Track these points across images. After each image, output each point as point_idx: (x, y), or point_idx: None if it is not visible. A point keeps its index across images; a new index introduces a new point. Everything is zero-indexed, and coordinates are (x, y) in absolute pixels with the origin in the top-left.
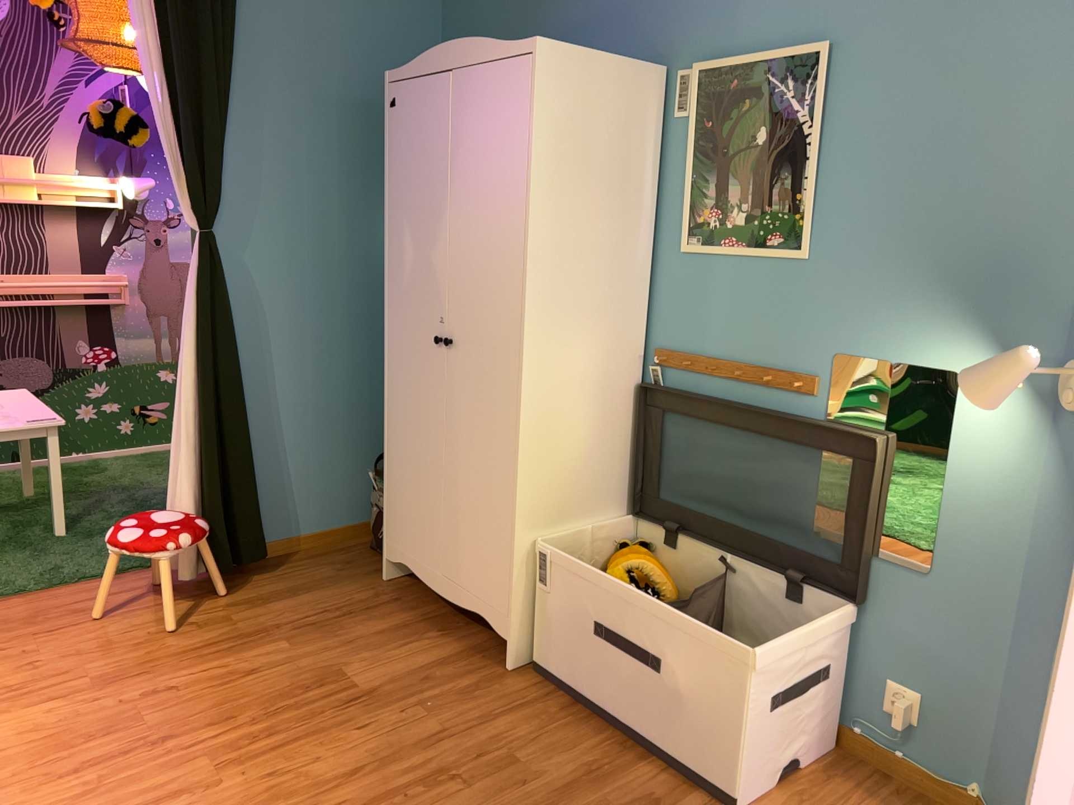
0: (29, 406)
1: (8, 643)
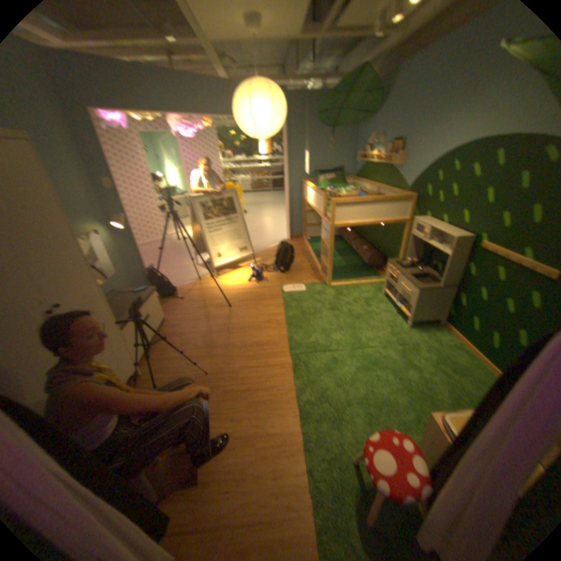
0: None
1: (282, 518)
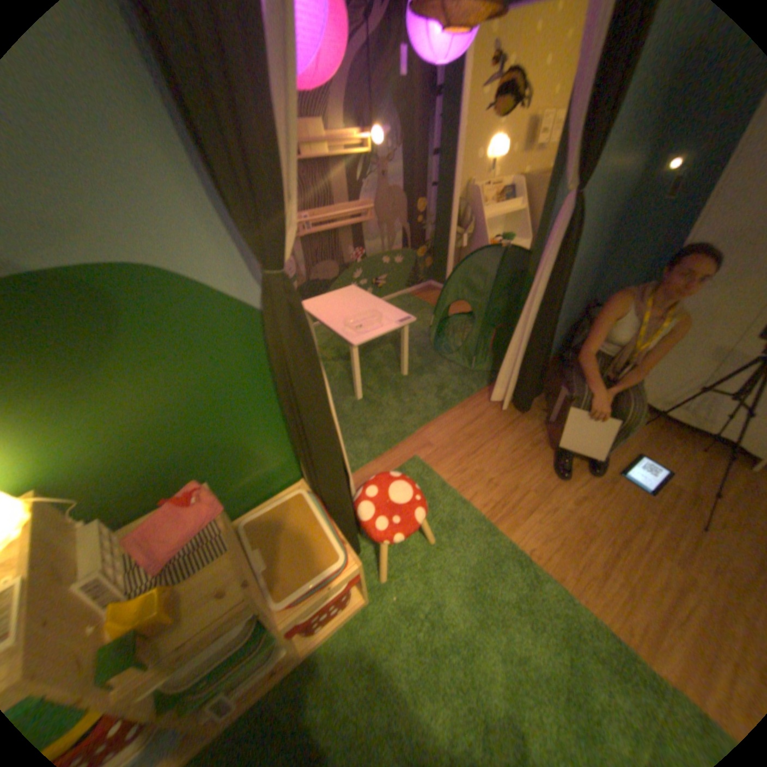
0: (375, 305)
1: (461, 465)
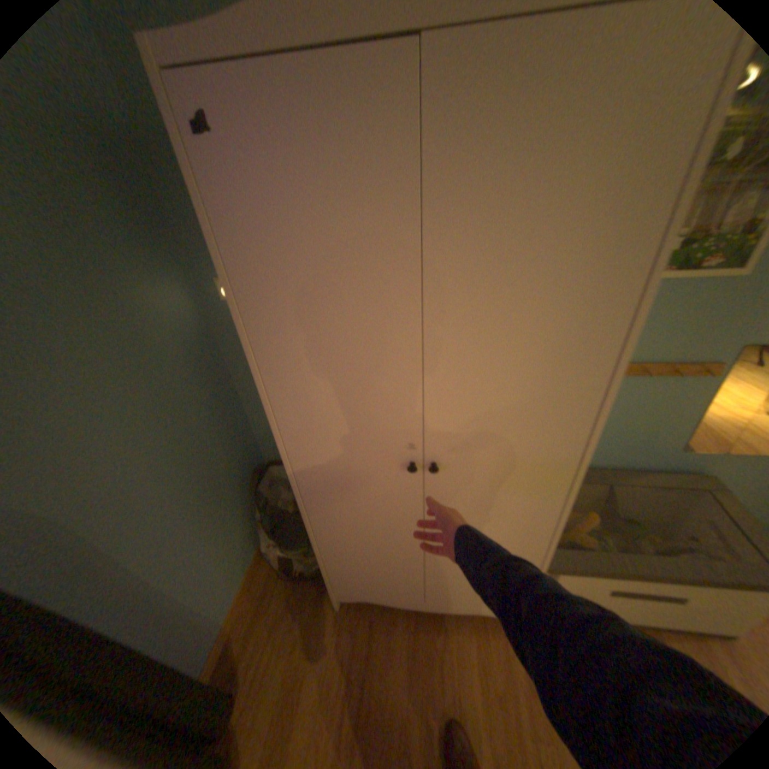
0: None
1: None
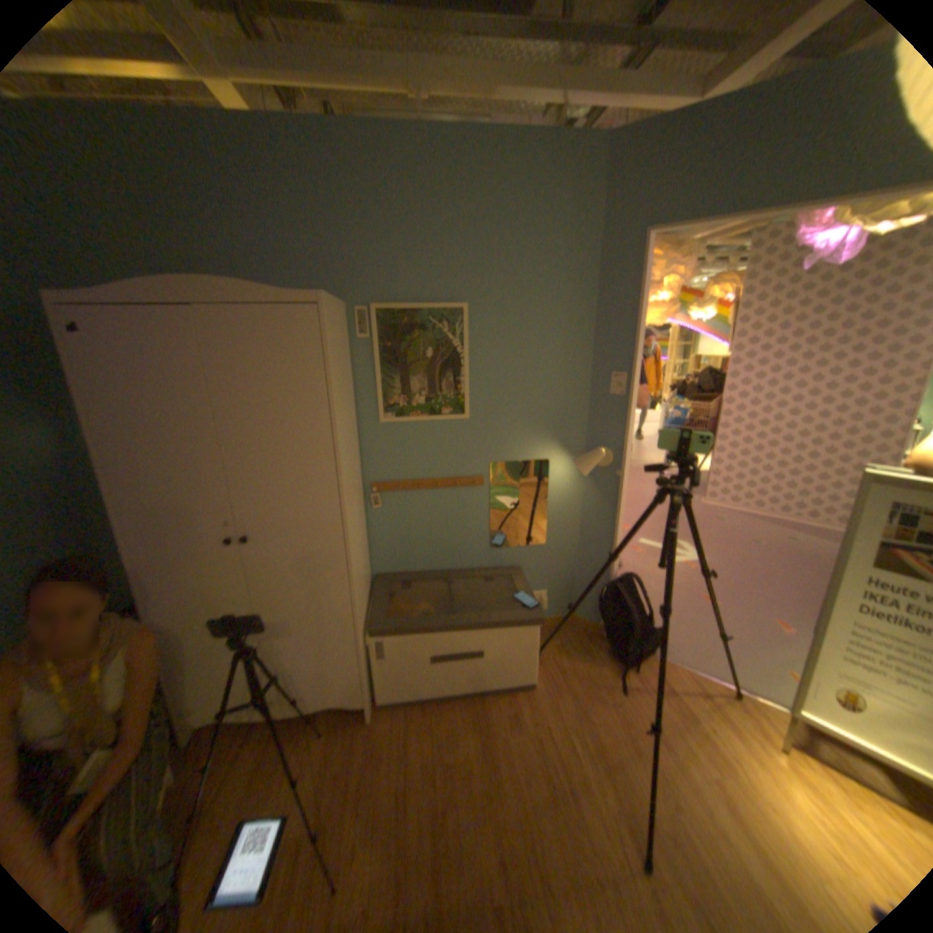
0: None
1: None
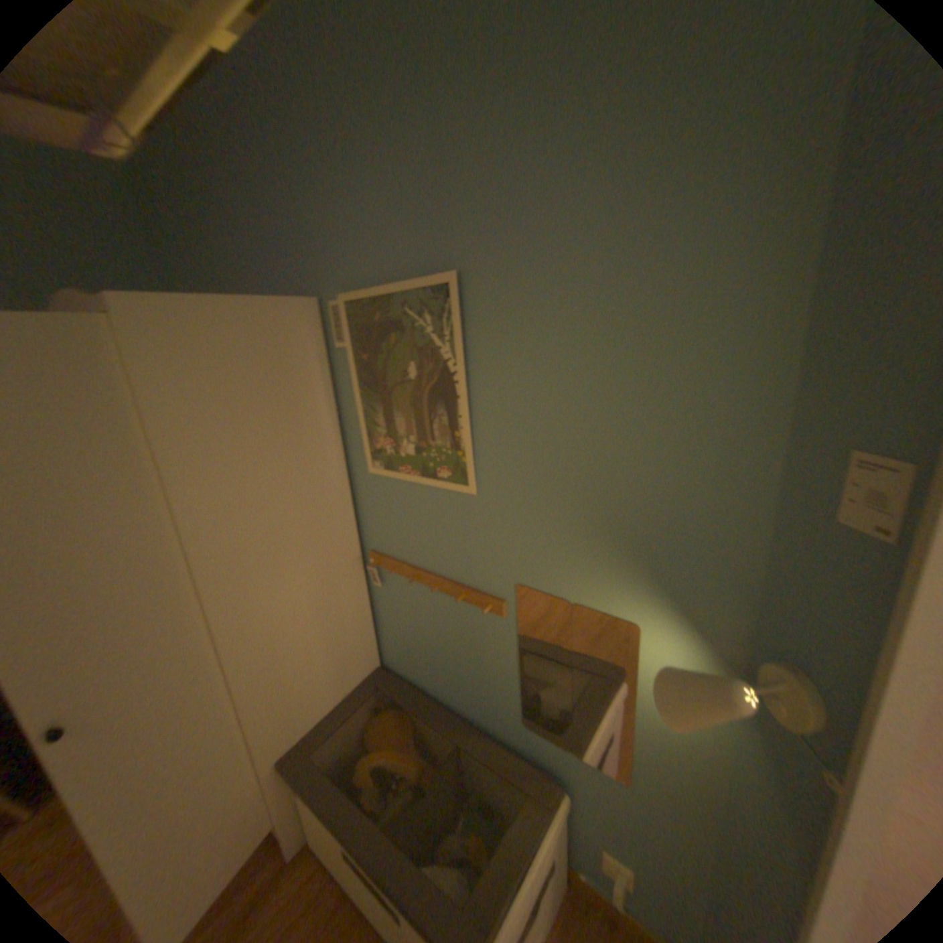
0: None
1: None
